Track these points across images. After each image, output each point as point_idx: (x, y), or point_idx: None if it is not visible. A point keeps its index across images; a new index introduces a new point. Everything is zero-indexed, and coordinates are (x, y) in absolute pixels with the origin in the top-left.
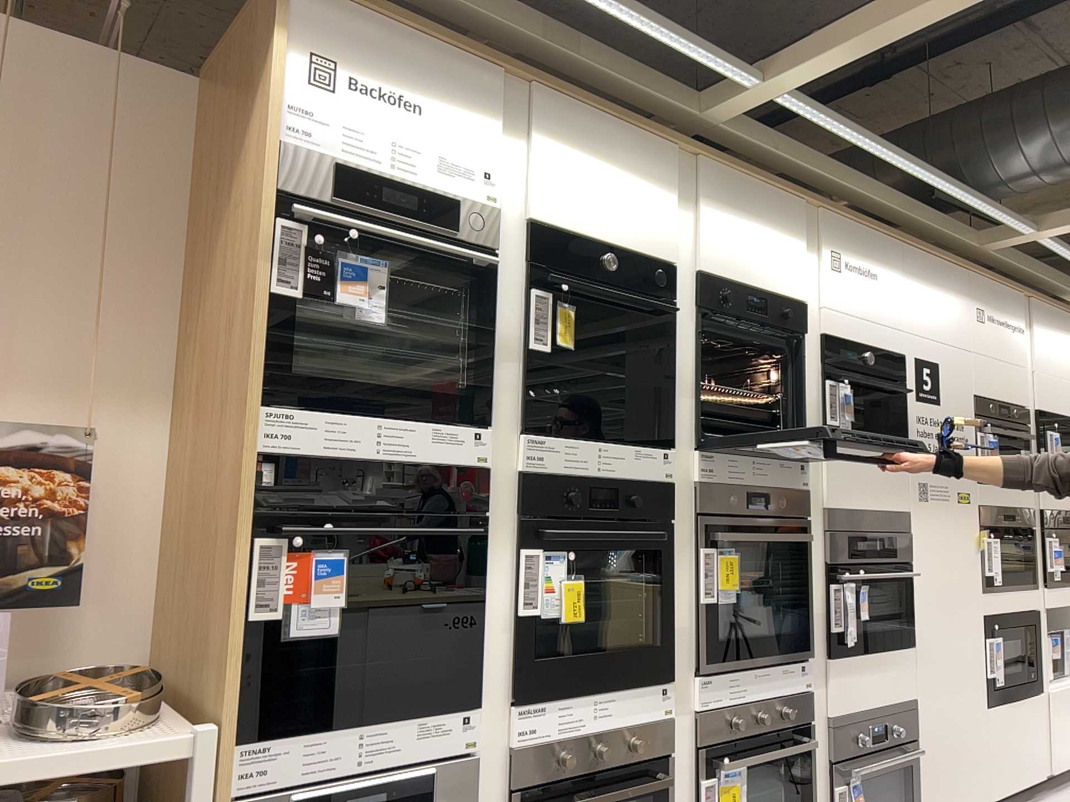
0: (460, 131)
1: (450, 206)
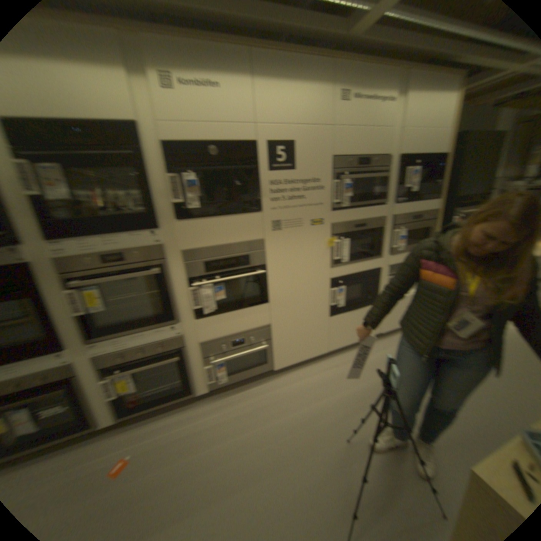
0: None
1: None
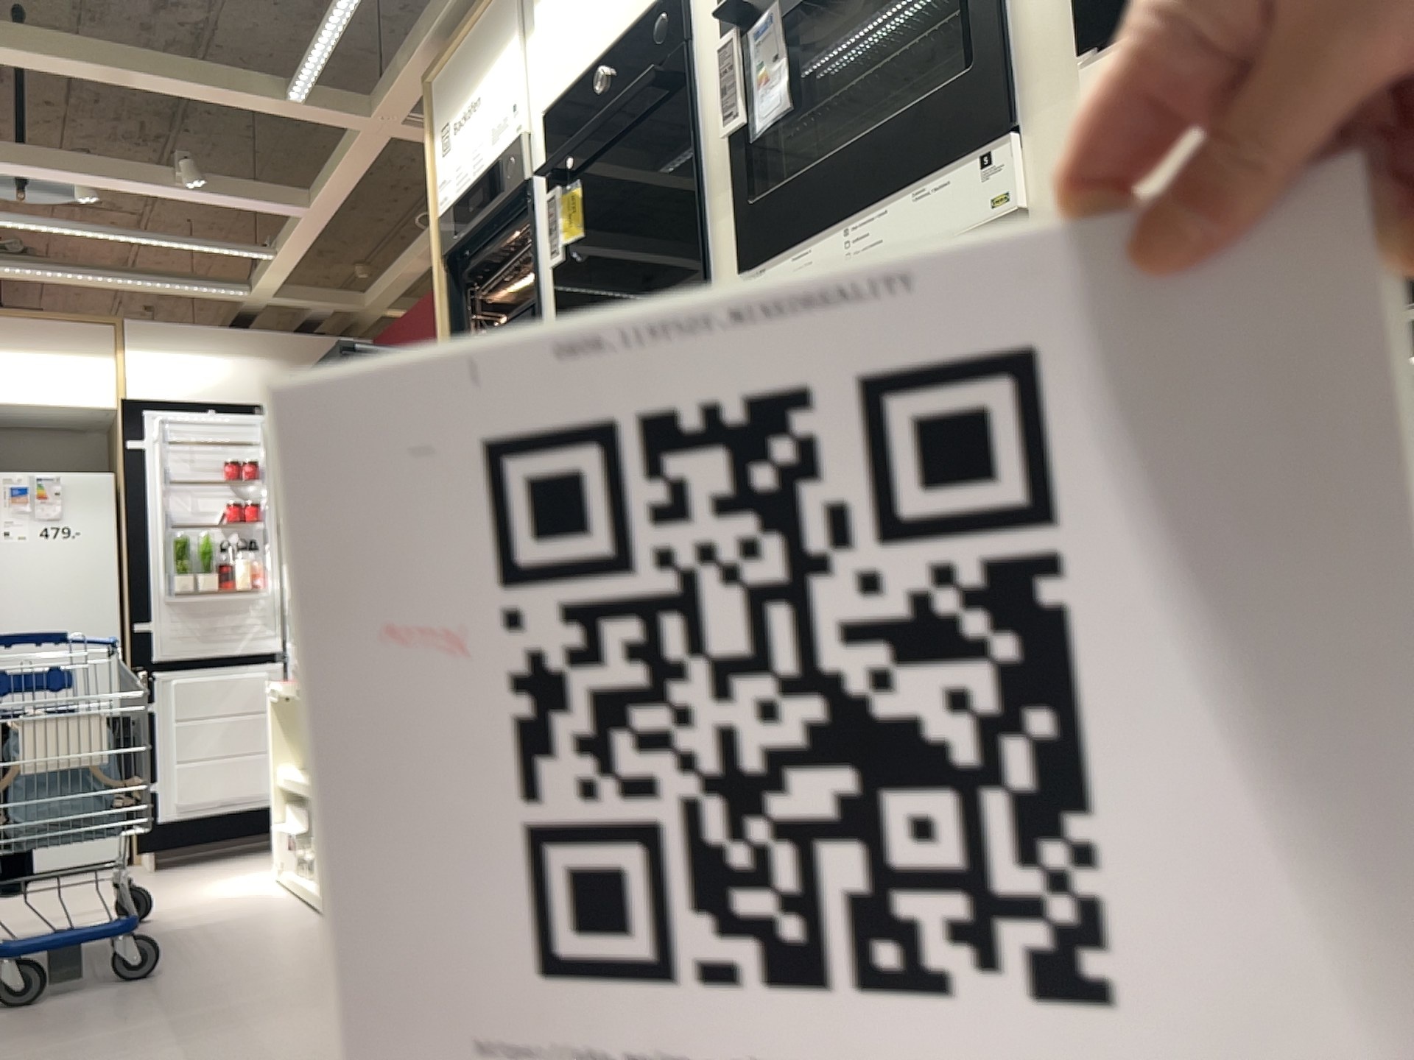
0: (492, 79)
1: (492, 167)
